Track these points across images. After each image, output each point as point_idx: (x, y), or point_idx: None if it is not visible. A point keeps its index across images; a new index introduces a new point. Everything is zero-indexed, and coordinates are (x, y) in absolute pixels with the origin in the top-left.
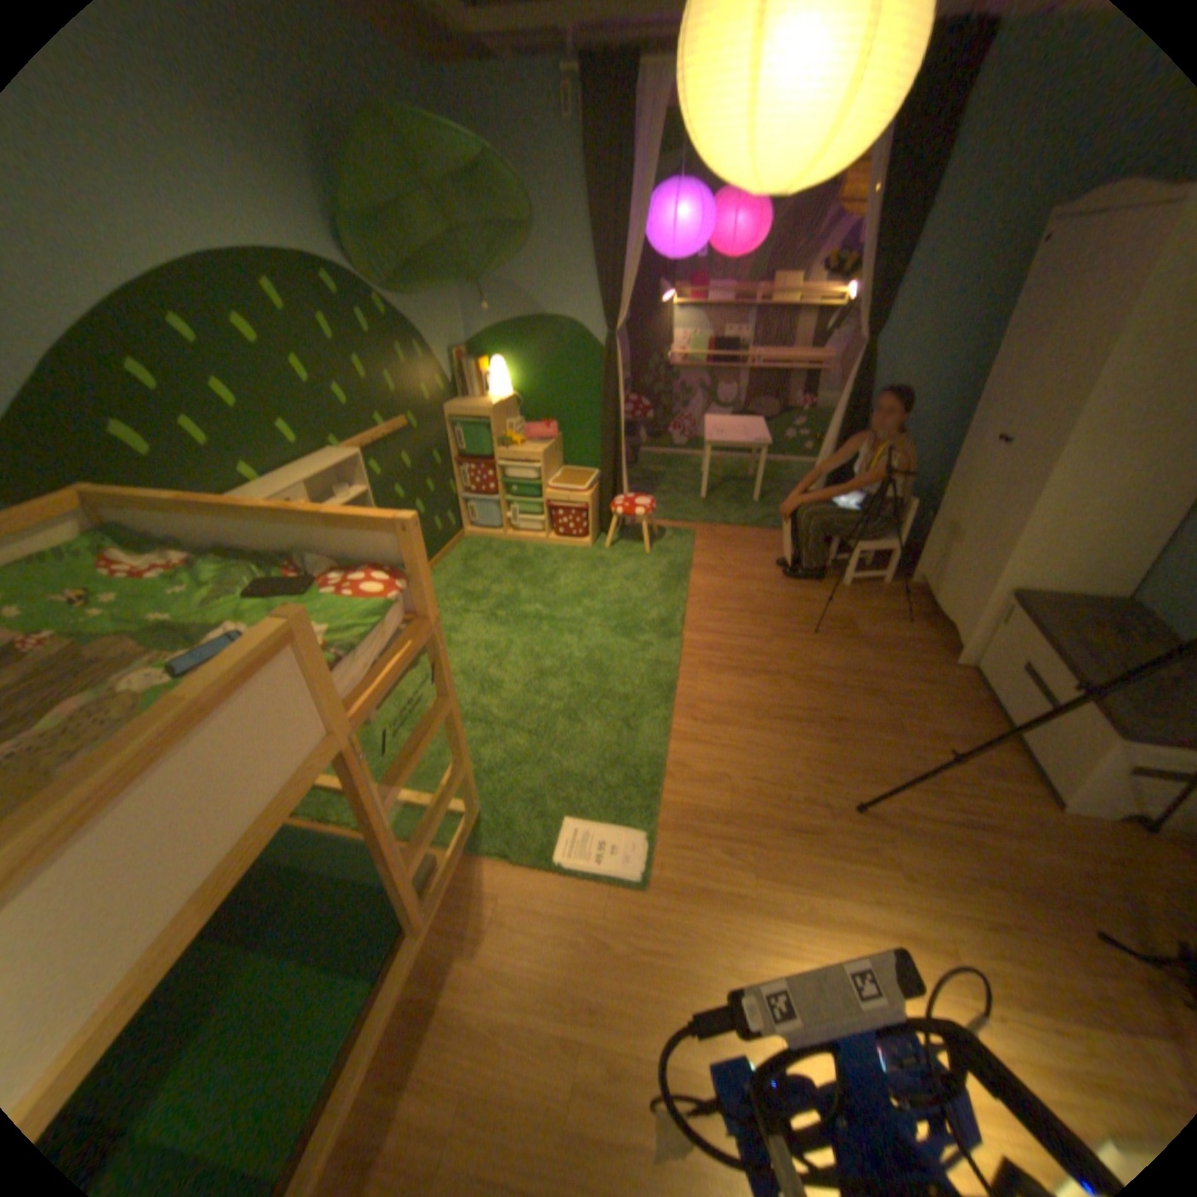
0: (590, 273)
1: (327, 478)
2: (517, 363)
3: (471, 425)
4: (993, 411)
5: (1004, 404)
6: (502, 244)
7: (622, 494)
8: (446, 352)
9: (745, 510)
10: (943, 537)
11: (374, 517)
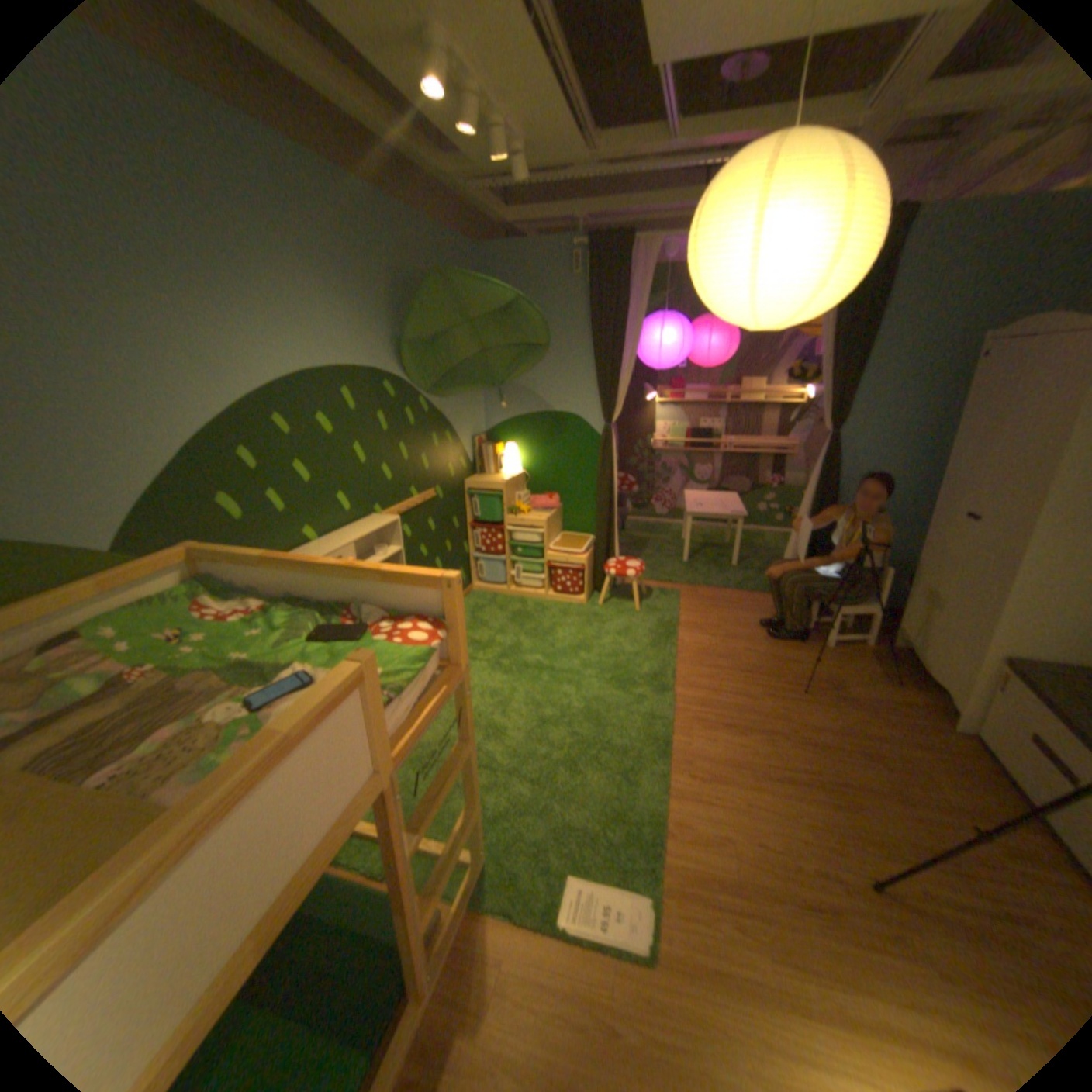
0: (590, 379)
1: (369, 538)
2: (527, 446)
3: (486, 496)
4: (957, 491)
5: (967, 485)
6: (522, 359)
7: (614, 556)
8: (470, 438)
9: (726, 572)
10: (923, 603)
11: (425, 574)
